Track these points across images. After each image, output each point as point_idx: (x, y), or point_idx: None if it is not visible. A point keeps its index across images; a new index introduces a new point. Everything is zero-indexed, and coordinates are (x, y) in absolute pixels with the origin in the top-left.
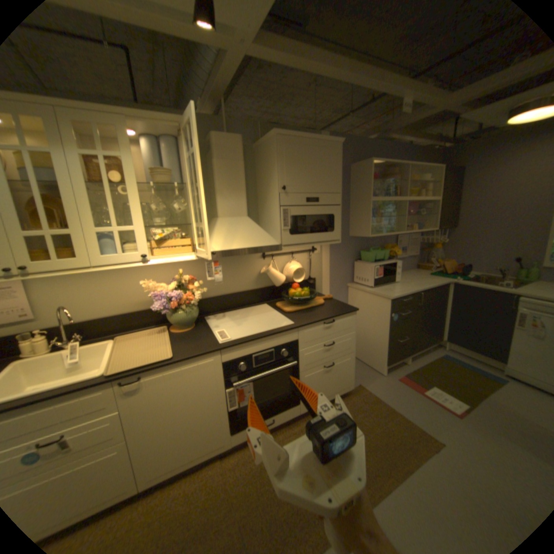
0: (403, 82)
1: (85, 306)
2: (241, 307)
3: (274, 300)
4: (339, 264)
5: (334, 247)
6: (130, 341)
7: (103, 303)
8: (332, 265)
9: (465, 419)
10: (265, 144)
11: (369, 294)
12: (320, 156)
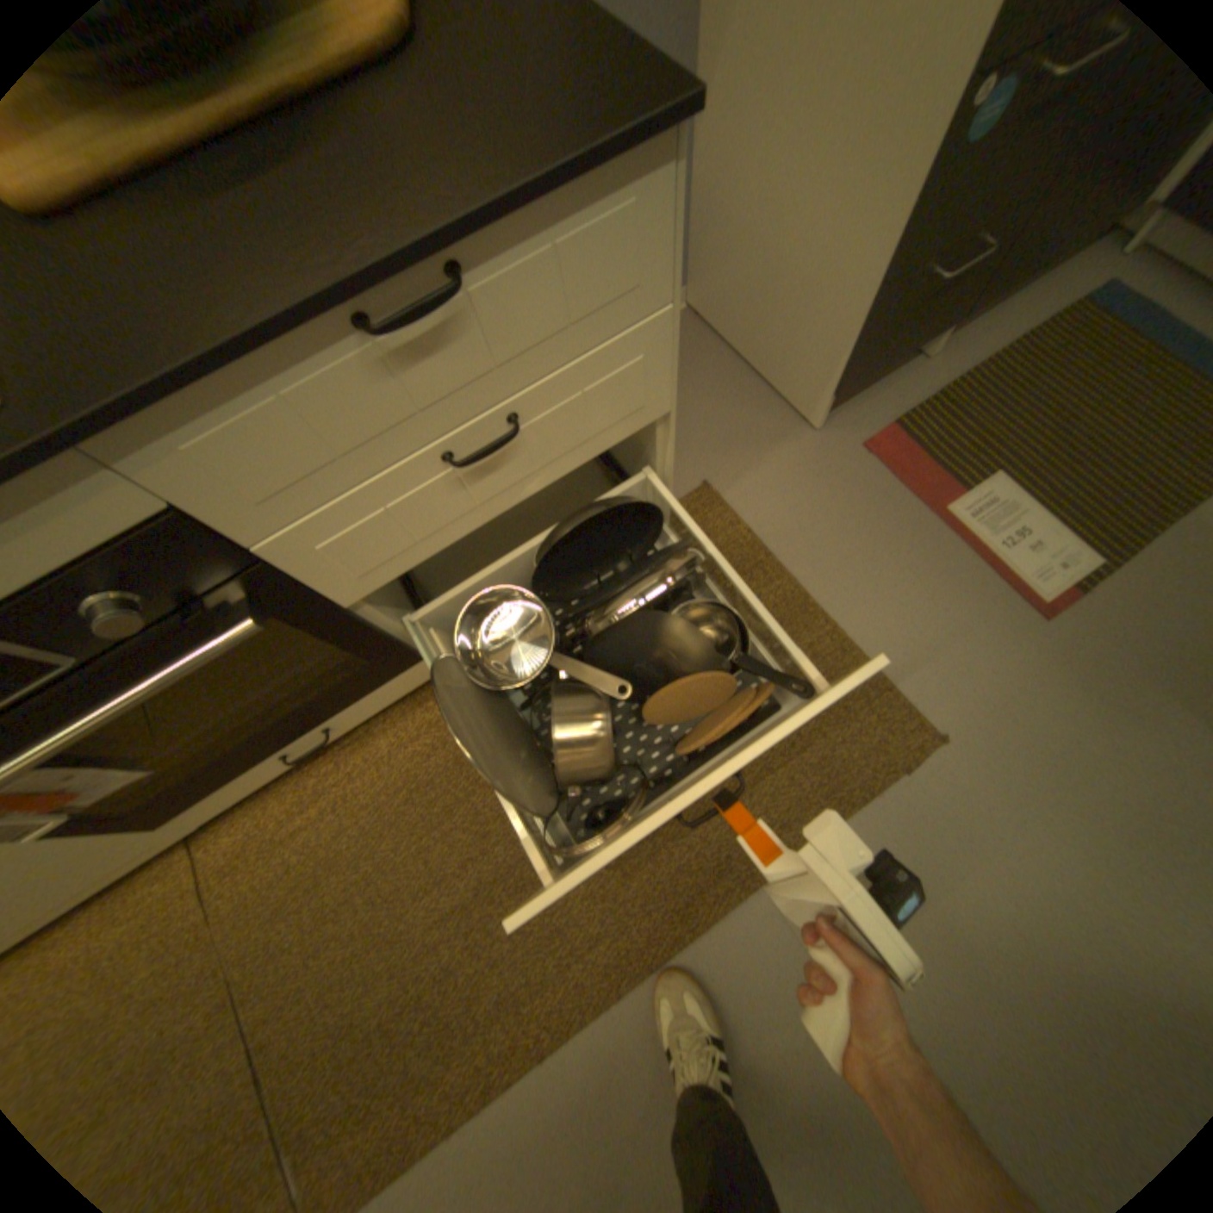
0: None
1: None
2: None
3: None
4: None
5: None
6: None
7: None
8: None
9: (1063, 615)
10: None
11: None
12: None
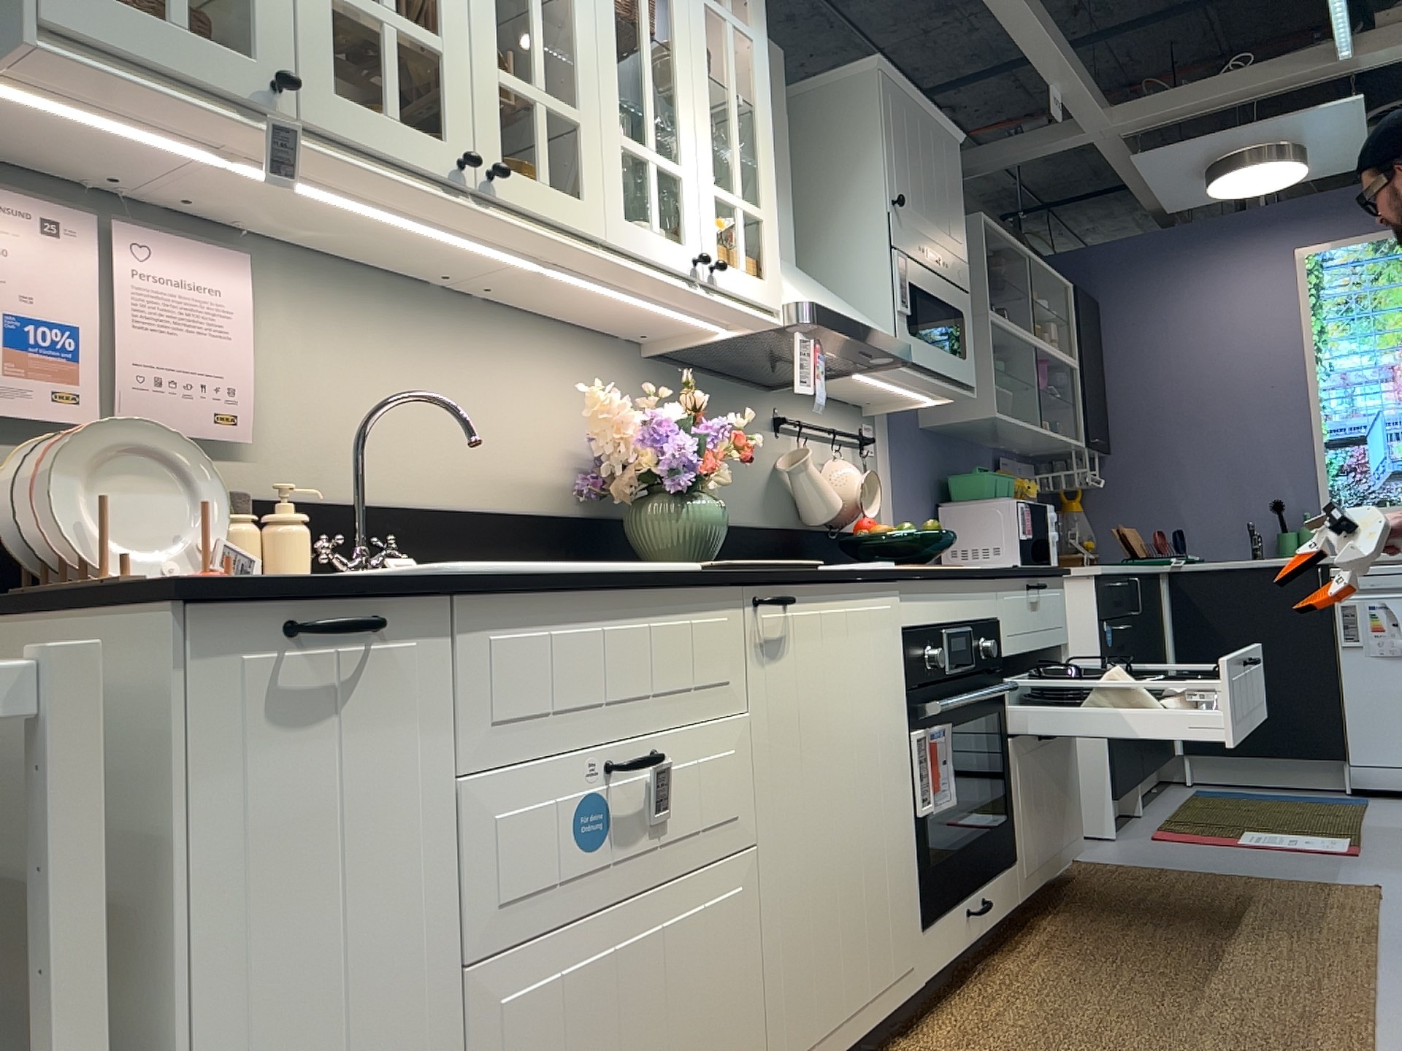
0: (1065, 52)
1: (386, 449)
2: None
3: None
4: (912, 507)
5: (901, 451)
6: None
7: (433, 454)
8: (900, 506)
9: (1361, 851)
10: (819, 99)
11: None
12: (938, 158)
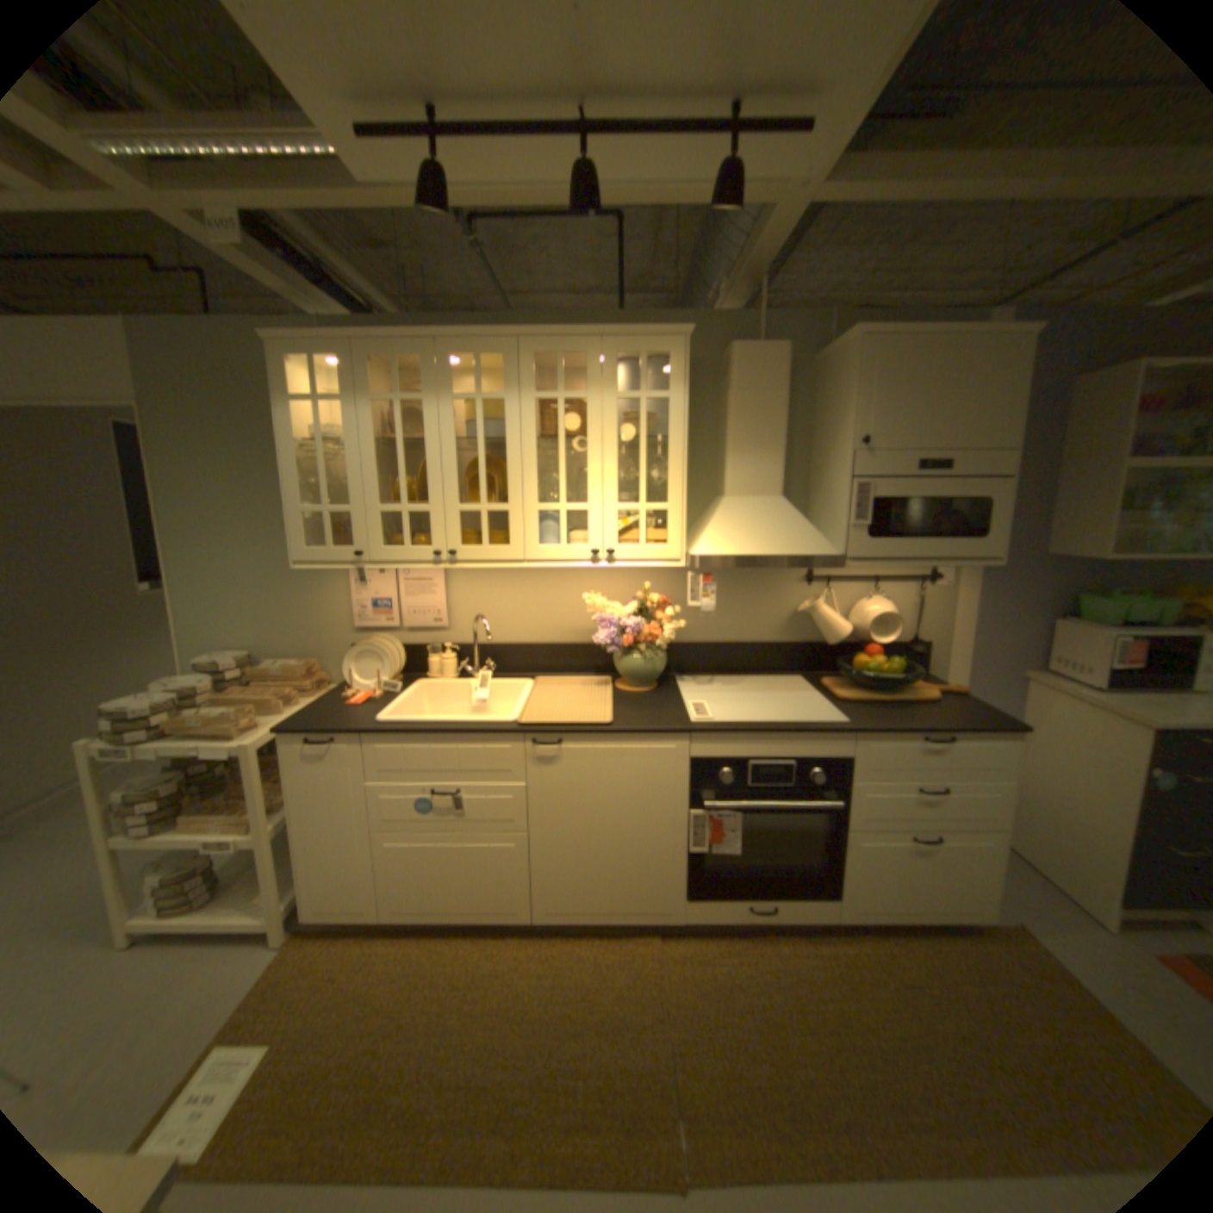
0: None
1: (506, 622)
2: (747, 673)
3: (819, 673)
4: (1007, 620)
5: (997, 577)
6: (556, 687)
7: (529, 622)
8: (984, 620)
9: None
10: (838, 355)
11: (1089, 707)
12: (967, 369)
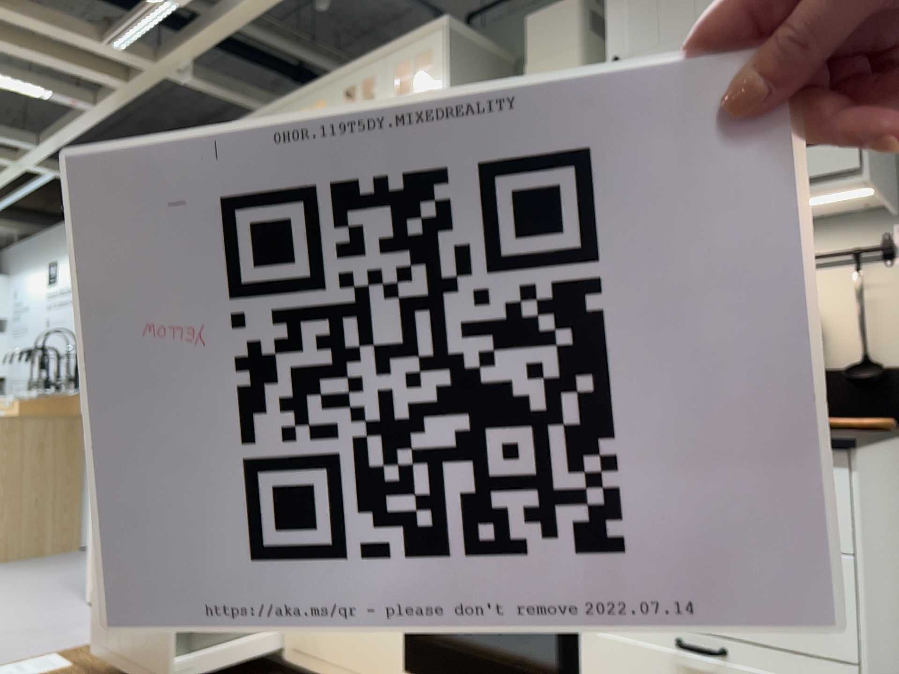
0: None
1: None
2: None
3: None
4: None
5: None
6: None
7: None
8: None
9: None
10: None
11: None
12: None
